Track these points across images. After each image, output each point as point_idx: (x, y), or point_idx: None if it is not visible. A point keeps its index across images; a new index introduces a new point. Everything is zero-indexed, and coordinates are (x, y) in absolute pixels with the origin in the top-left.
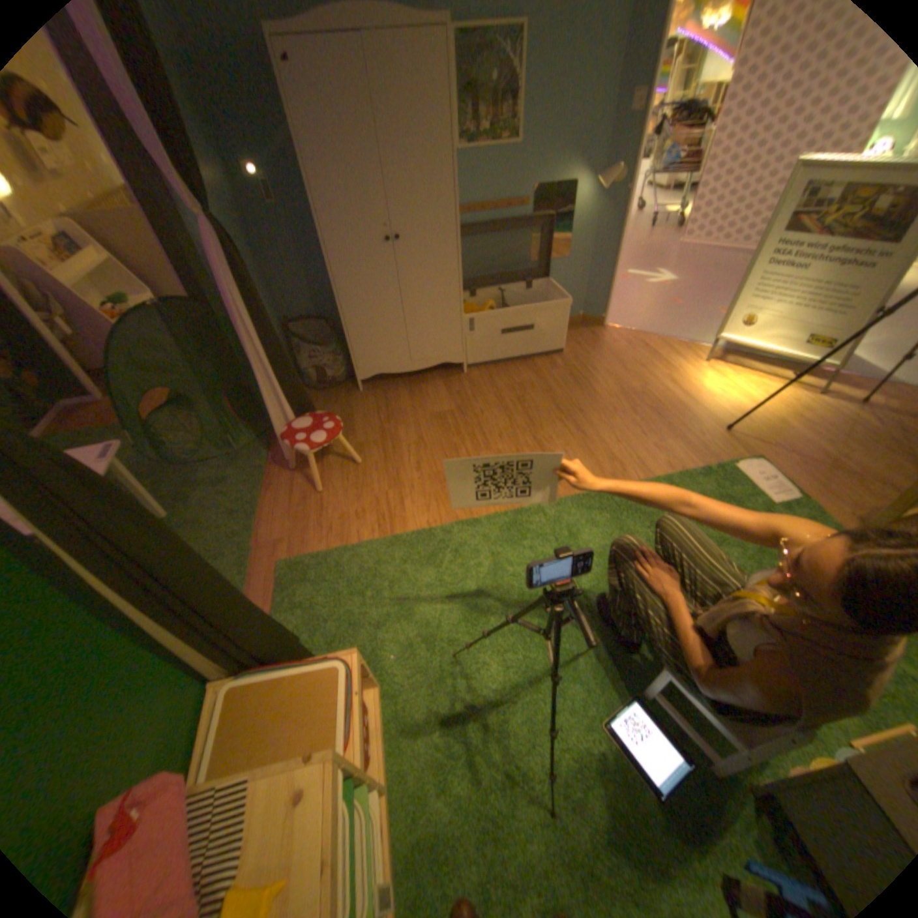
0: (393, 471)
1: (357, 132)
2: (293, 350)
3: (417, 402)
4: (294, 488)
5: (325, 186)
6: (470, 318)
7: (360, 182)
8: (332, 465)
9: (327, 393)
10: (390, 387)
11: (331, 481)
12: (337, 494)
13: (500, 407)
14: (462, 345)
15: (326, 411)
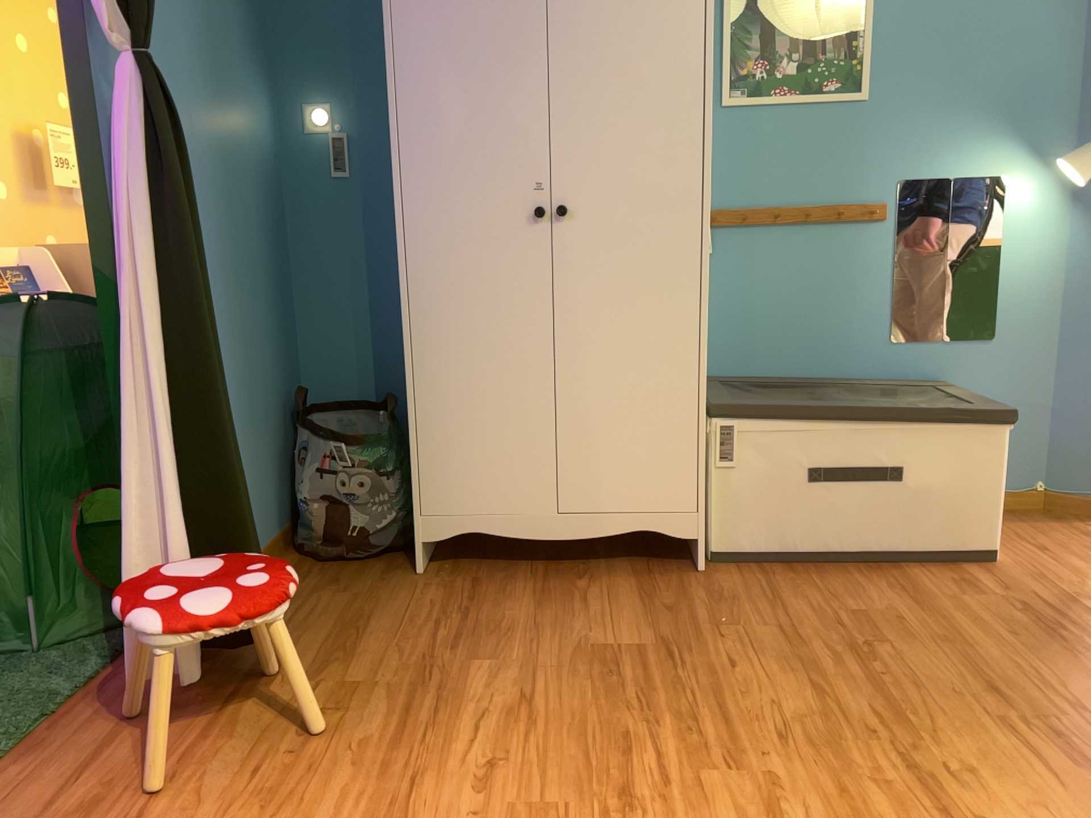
0: (399, 773)
1: (513, 6)
2: (301, 457)
3: (551, 612)
4: (91, 762)
5: (431, 96)
6: (727, 421)
7: (503, 93)
8: (240, 721)
9: (339, 565)
10: (495, 572)
11: (204, 766)
12: (192, 807)
13: (797, 657)
14: (703, 491)
15: (312, 597)
